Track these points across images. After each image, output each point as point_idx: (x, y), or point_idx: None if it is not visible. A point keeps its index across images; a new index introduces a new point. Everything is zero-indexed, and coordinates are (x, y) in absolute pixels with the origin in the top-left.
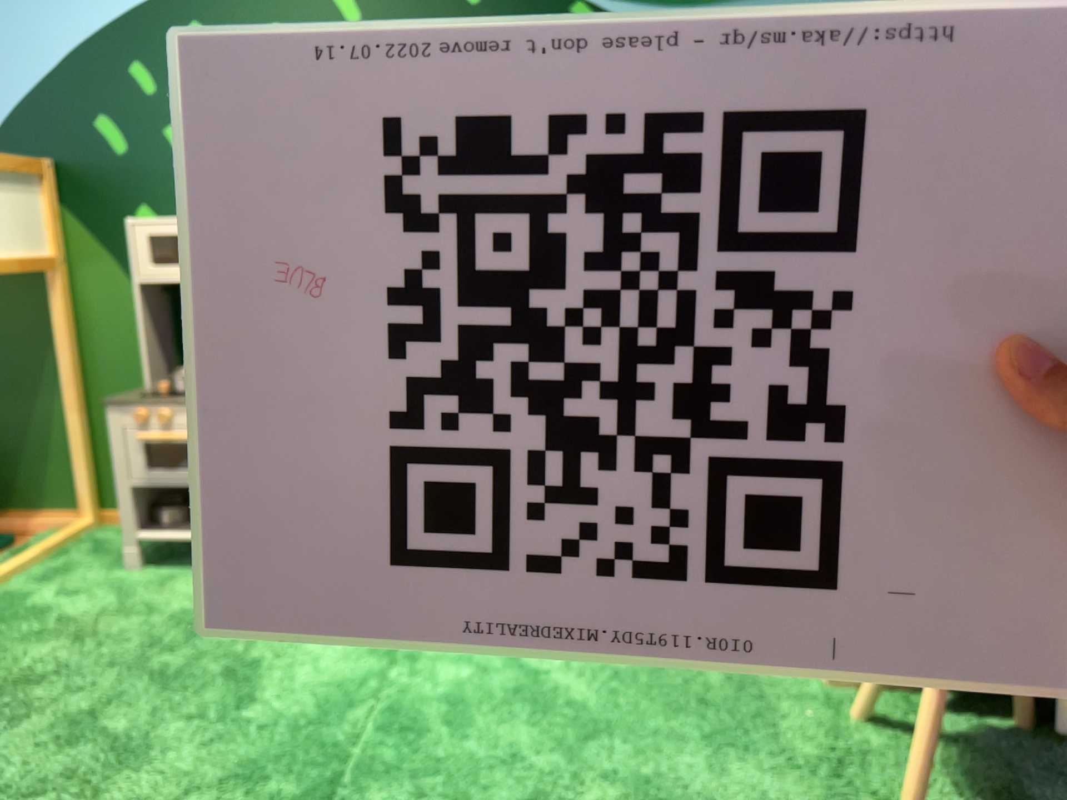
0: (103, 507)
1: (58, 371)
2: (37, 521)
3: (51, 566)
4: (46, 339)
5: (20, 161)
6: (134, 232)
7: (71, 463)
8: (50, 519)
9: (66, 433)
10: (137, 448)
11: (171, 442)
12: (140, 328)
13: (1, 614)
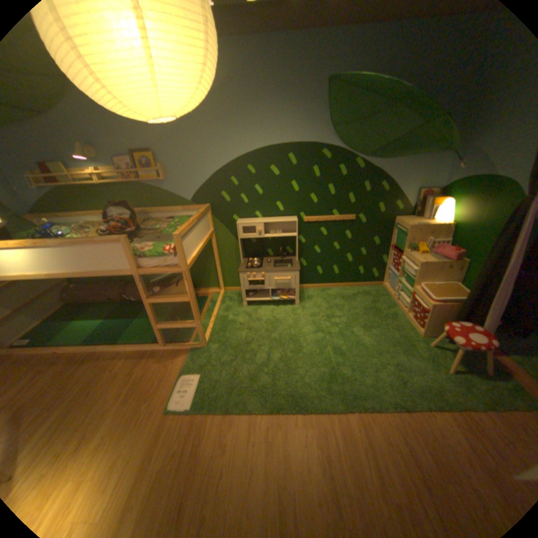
0: (225, 287)
1: (212, 256)
2: (210, 292)
3: (224, 306)
4: (209, 249)
5: (202, 206)
6: (237, 226)
7: (216, 278)
8: (213, 291)
9: (215, 271)
10: (246, 281)
11: (256, 280)
12: (240, 250)
13: (224, 322)
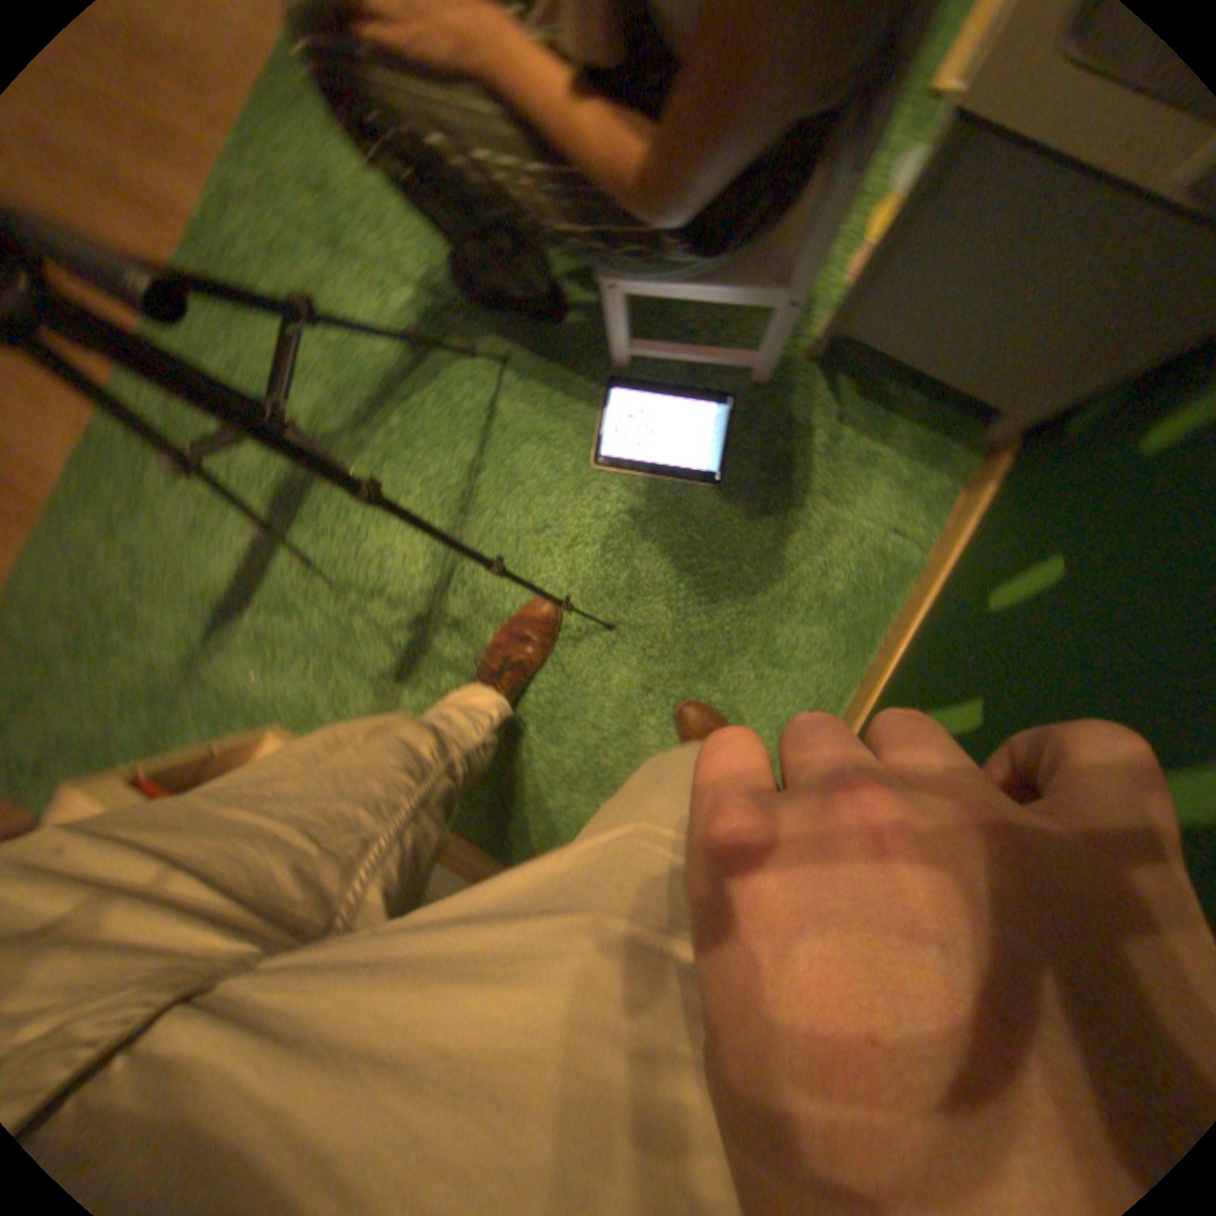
0: None
1: None
2: None
3: None
4: None
5: None
6: None
7: None
8: None
9: None
10: None
11: None
12: None
13: None
